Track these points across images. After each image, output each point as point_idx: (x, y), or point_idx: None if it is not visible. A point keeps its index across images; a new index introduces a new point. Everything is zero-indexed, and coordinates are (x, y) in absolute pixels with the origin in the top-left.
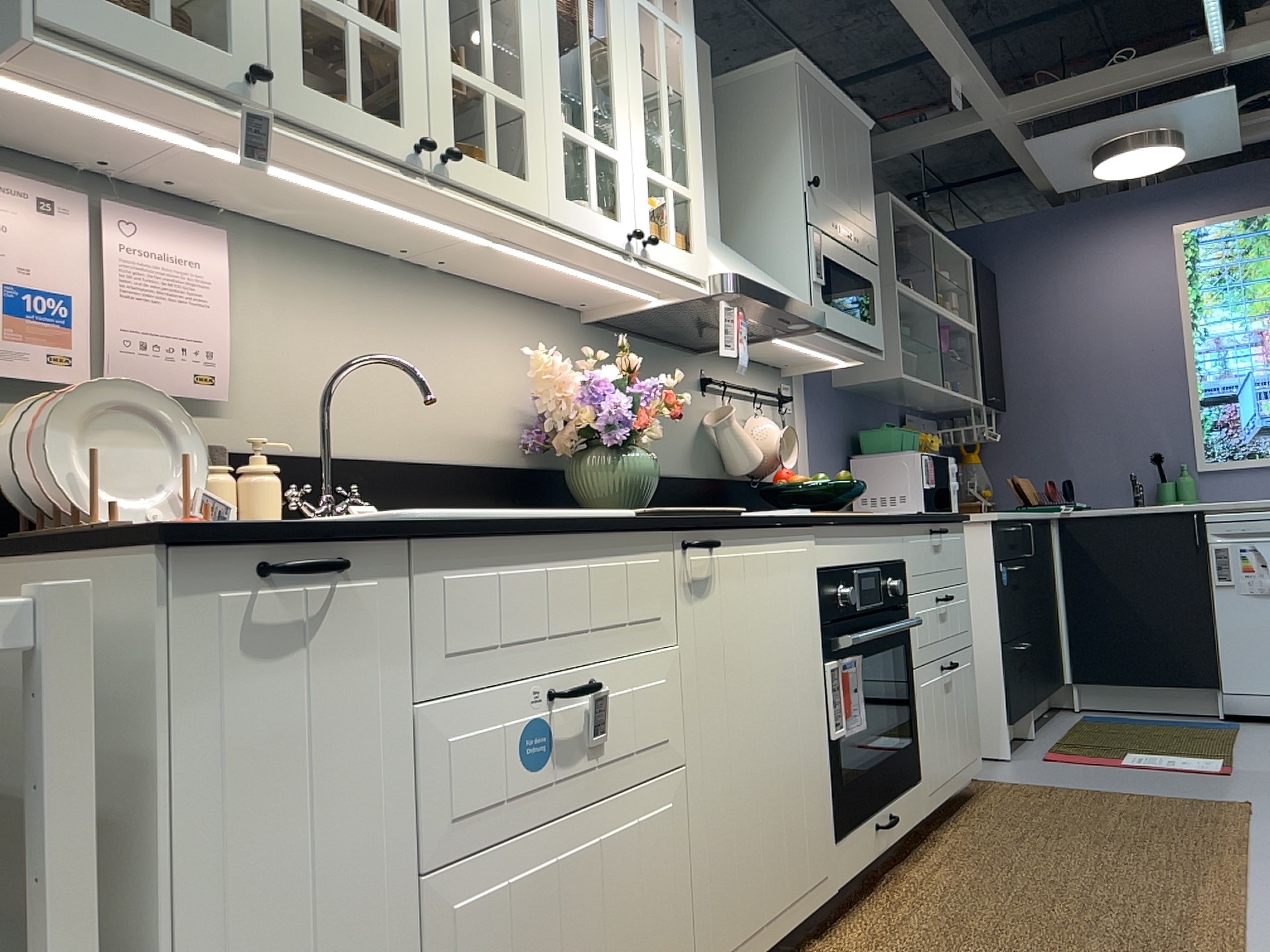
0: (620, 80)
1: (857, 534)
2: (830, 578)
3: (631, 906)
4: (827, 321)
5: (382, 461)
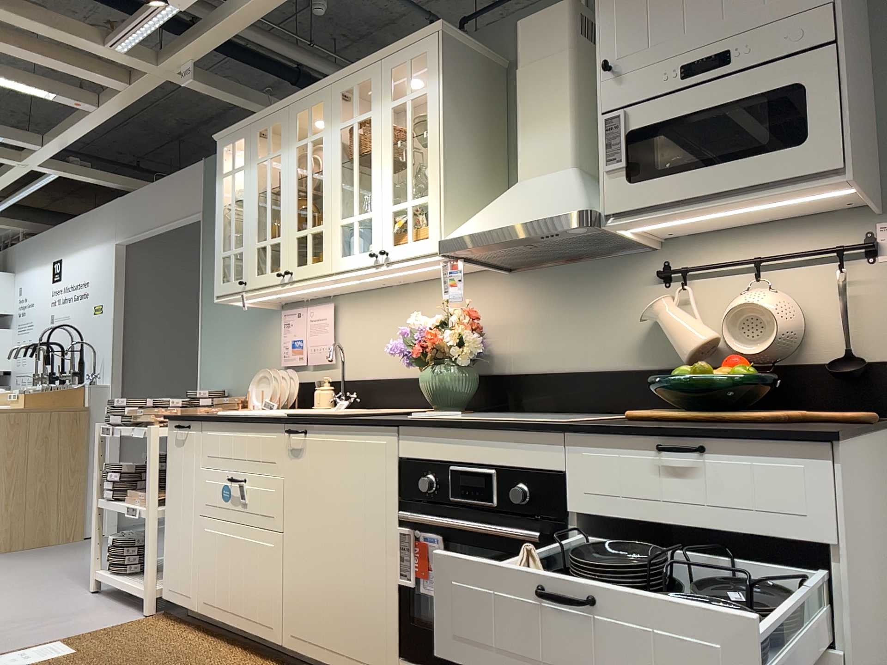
0: (374, 168)
1: (458, 436)
2: (415, 467)
3: (254, 573)
4: (634, 202)
5: (383, 379)
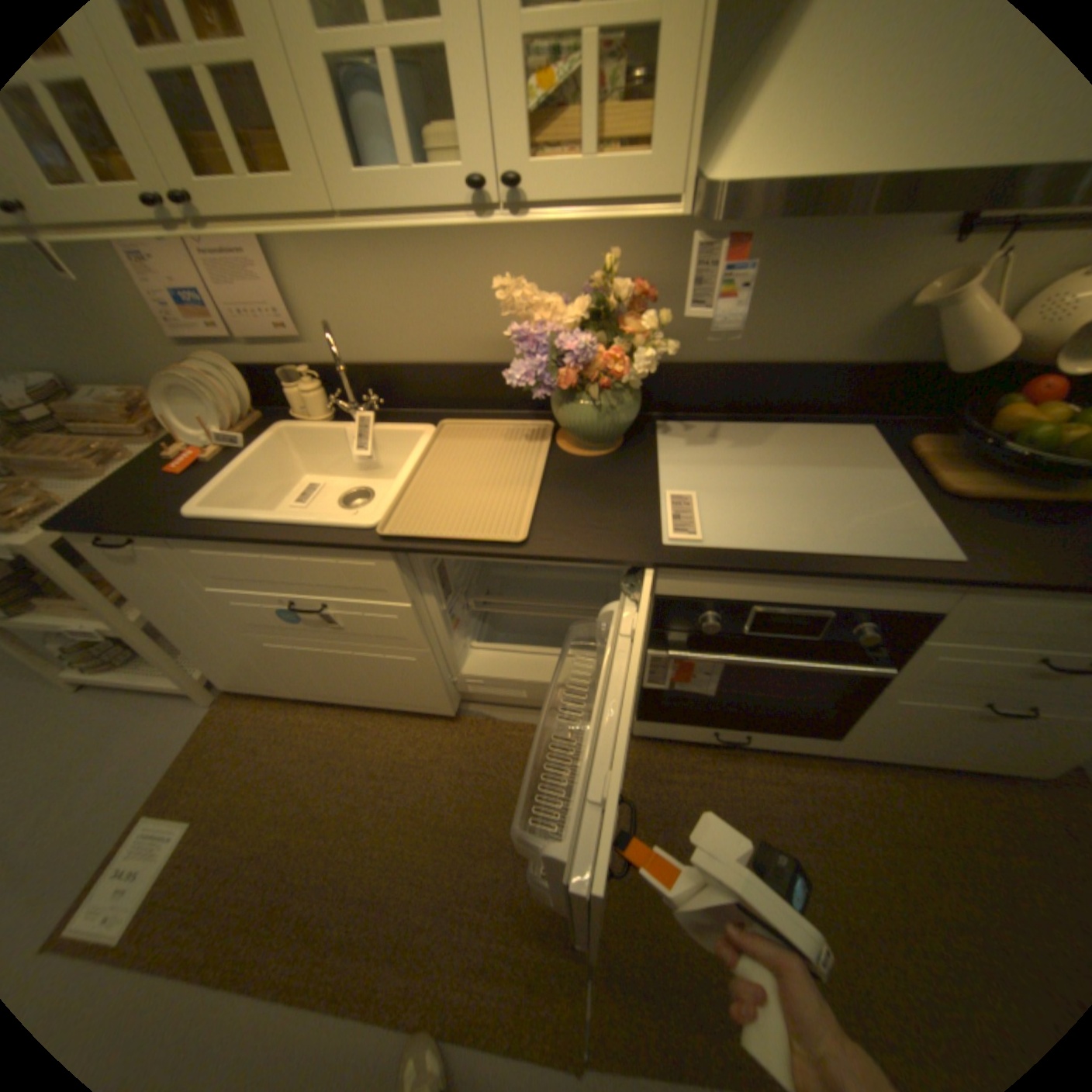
0: None
1: (779, 578)
2: (685, 602)
3: (387, 677)
4: None
5: (416, 364)
